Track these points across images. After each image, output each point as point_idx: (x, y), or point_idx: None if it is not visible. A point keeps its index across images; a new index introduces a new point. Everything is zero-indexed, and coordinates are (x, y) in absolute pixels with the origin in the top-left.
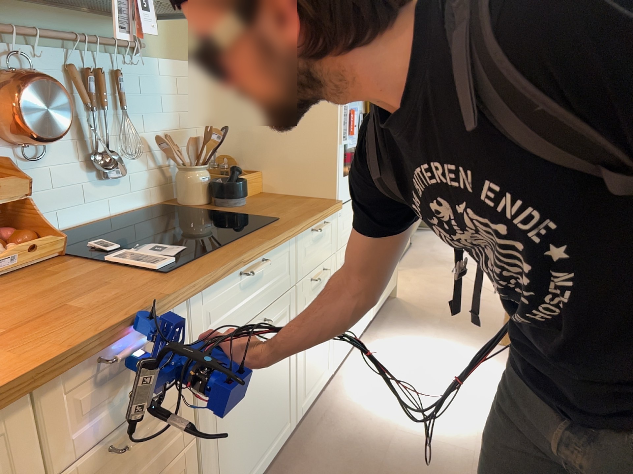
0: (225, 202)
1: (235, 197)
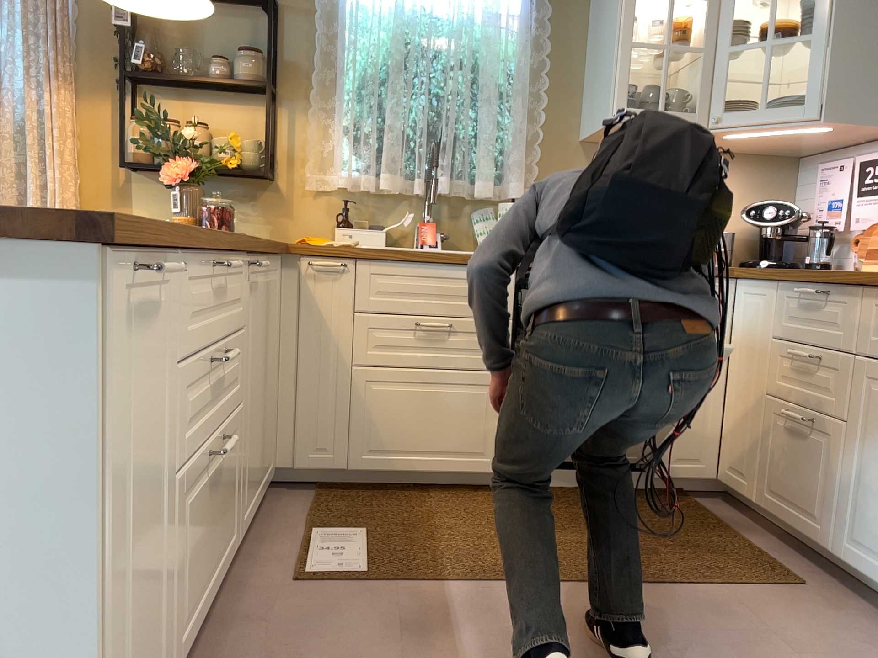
0: None
1: None
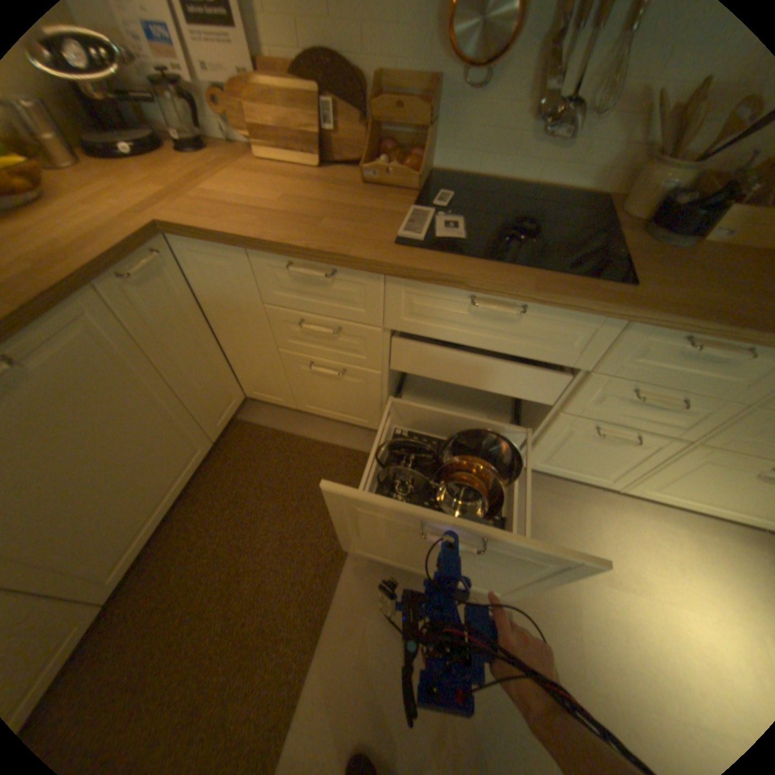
0: (654, 227)
1: (668, 227)
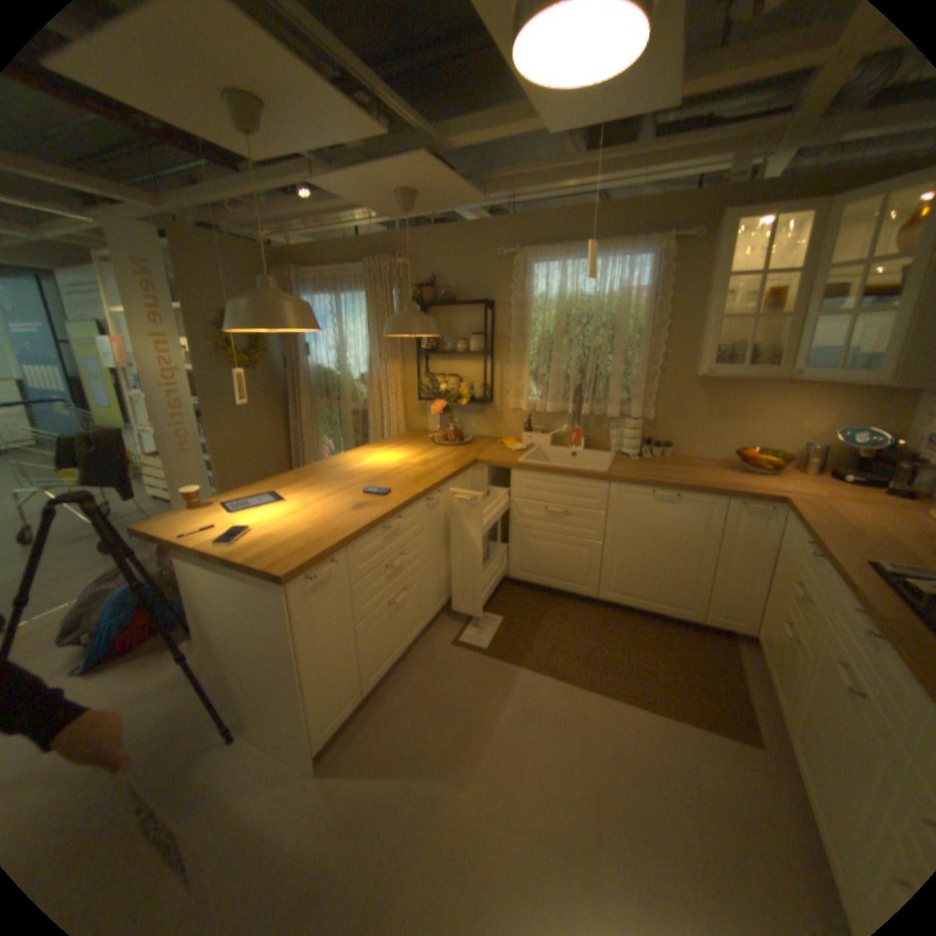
0: None
1: None
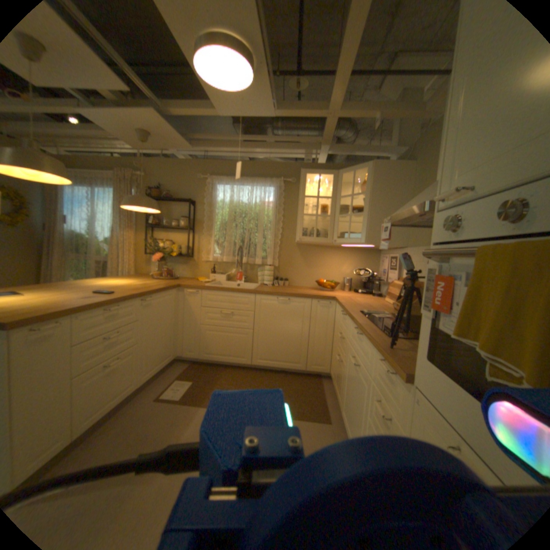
0: None
1: None
